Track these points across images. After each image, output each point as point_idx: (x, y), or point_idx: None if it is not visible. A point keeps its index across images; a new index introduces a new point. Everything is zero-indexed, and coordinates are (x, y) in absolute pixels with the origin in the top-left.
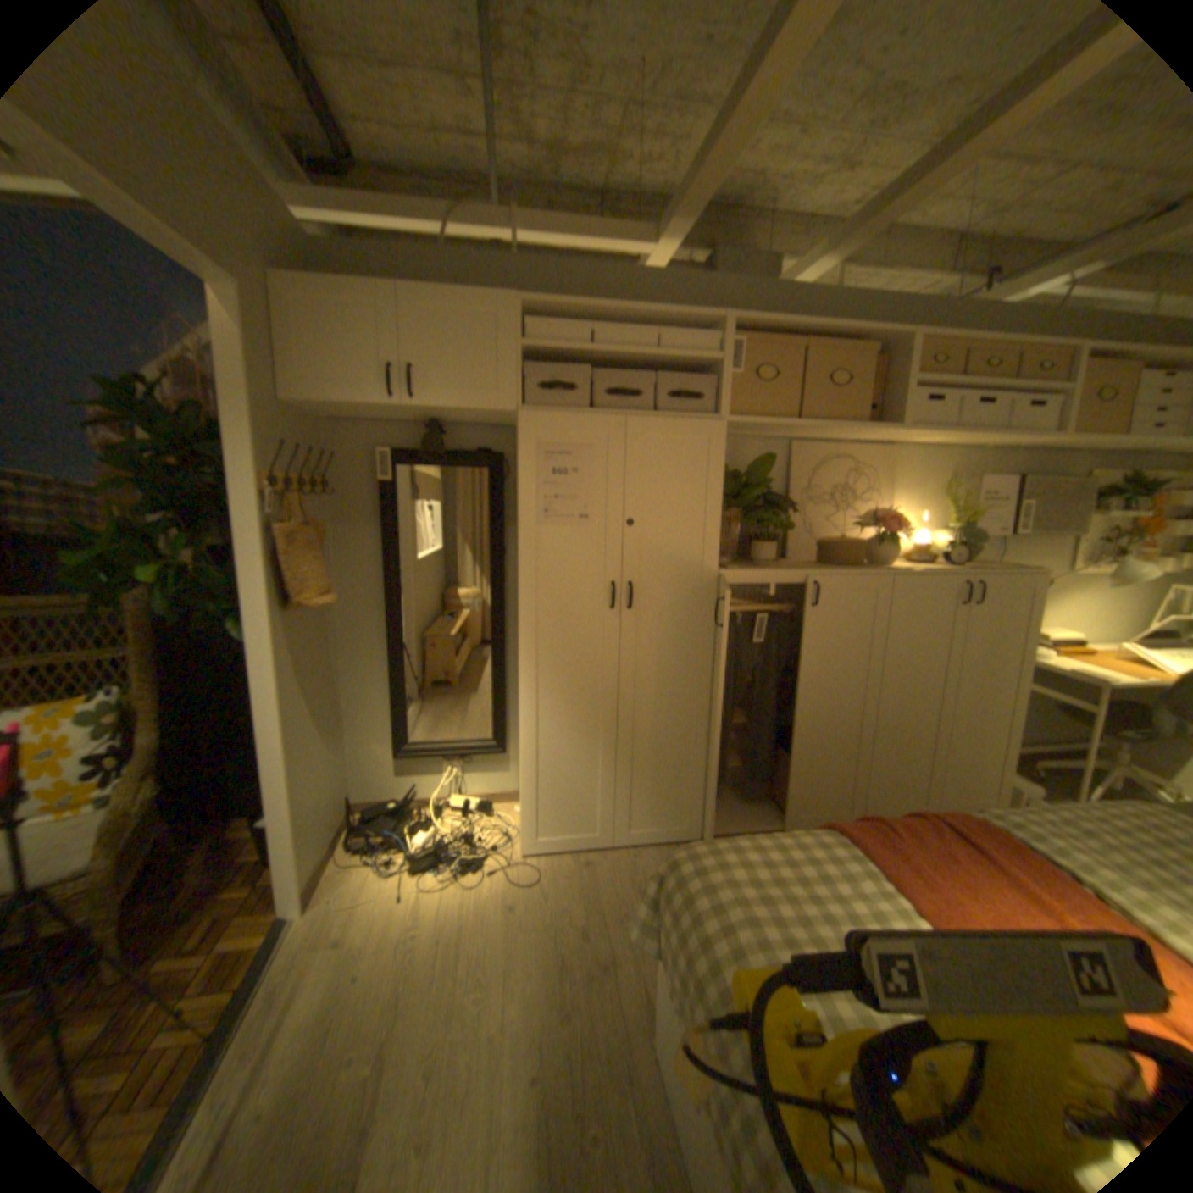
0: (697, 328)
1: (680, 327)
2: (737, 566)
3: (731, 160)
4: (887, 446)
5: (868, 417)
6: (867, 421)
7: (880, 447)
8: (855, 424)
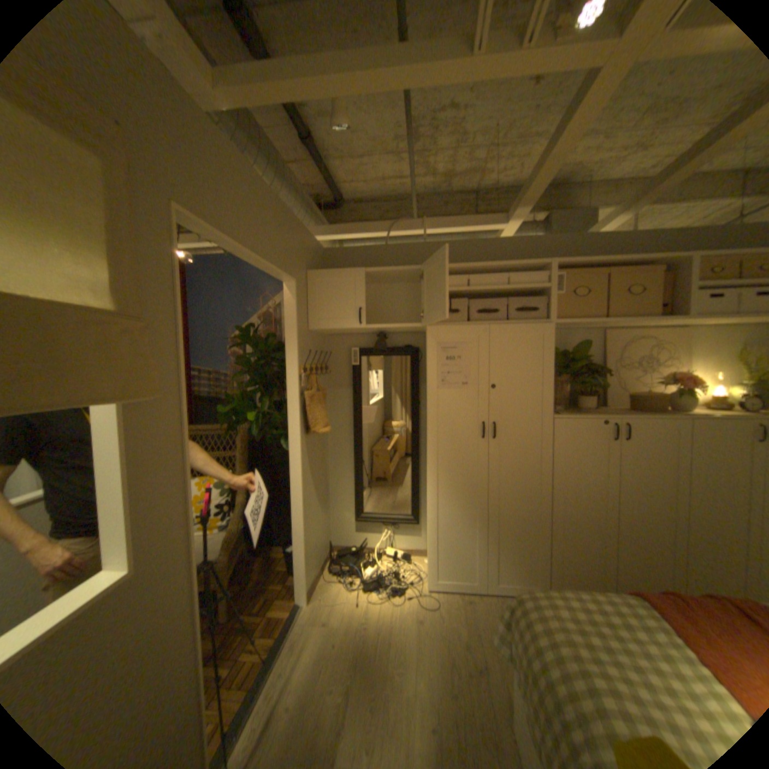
0: (532, 269)
1: (521, 270)
2: (568, 412)
3: (547, 179)
4: (682, 328)
5: (661, 311)
6: (661, 314)
7: (676, 328)
8: (649, 318)
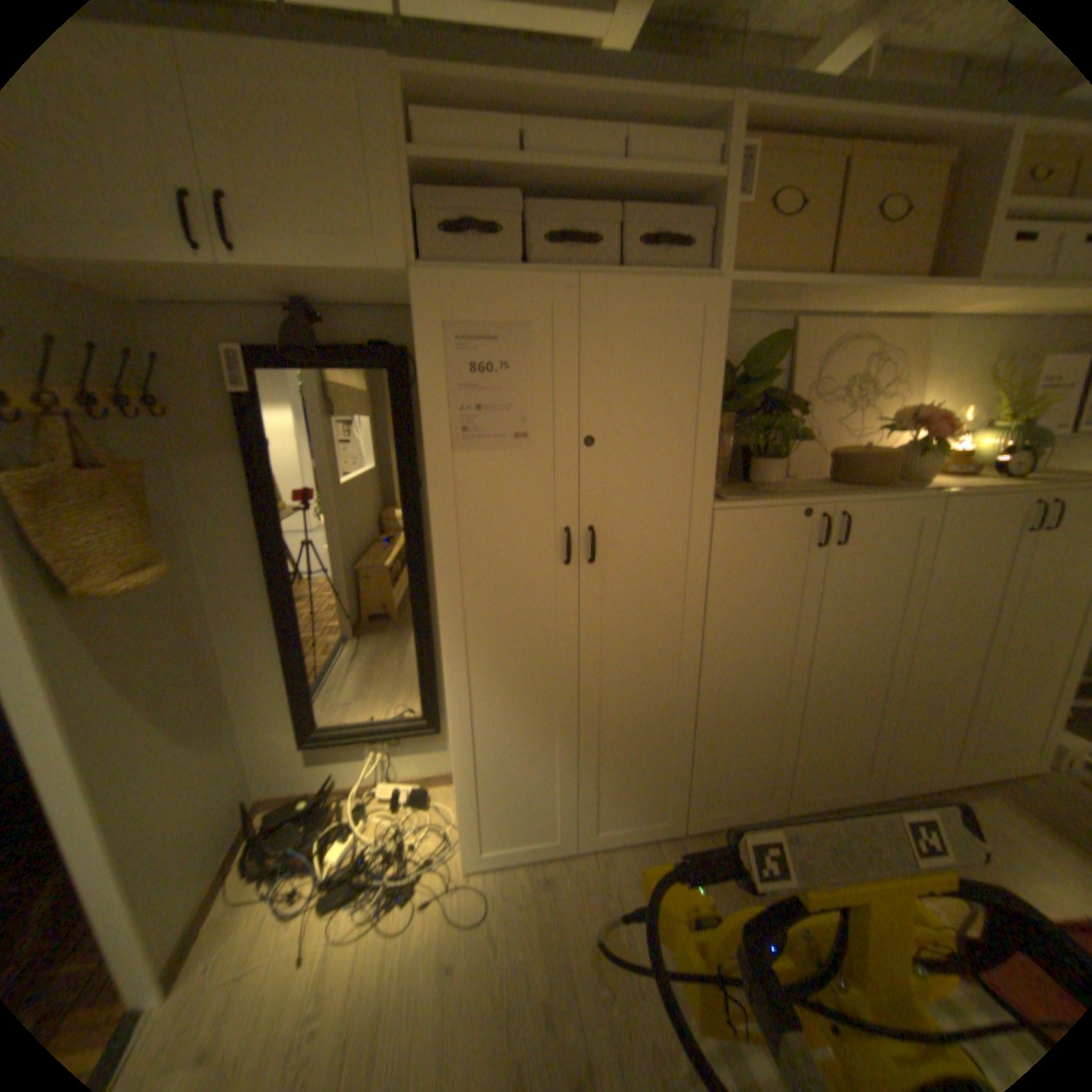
0: (682, 130)
1: (657, 130)
2: (731, 491)
3: None
4: (921, 319)
5: (920, 271)
6: (918, 278)
7: (913, 320)
8: (912, 280)
